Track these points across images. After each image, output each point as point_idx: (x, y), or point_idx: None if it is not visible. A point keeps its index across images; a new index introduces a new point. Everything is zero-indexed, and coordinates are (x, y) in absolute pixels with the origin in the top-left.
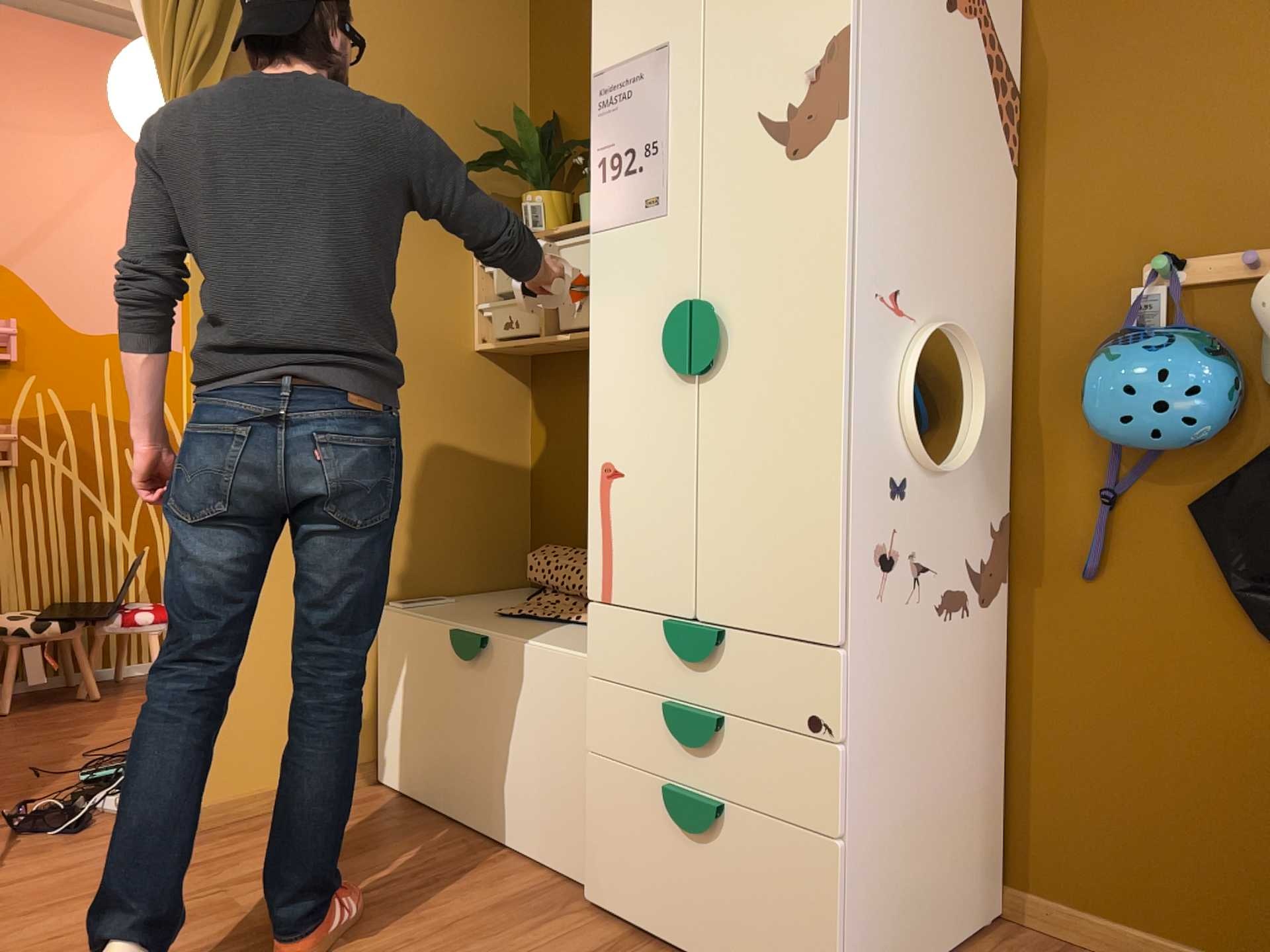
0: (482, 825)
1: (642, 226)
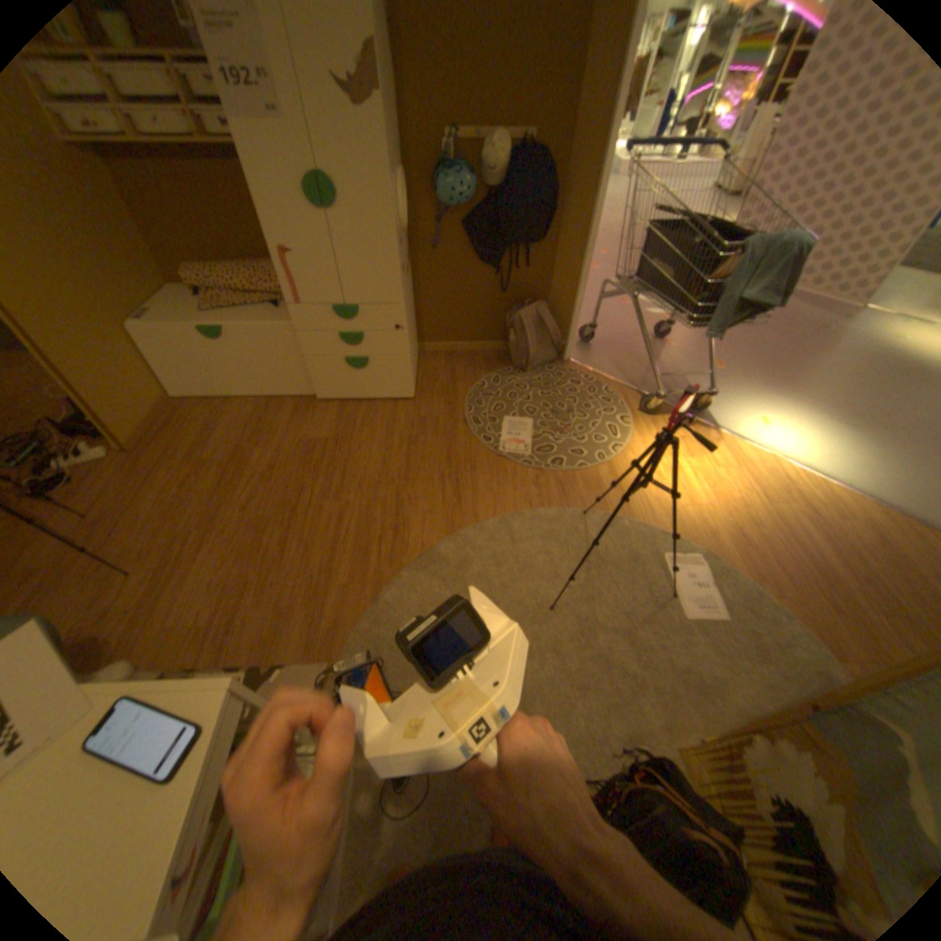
0: (249, 394)
1: (267, 125)
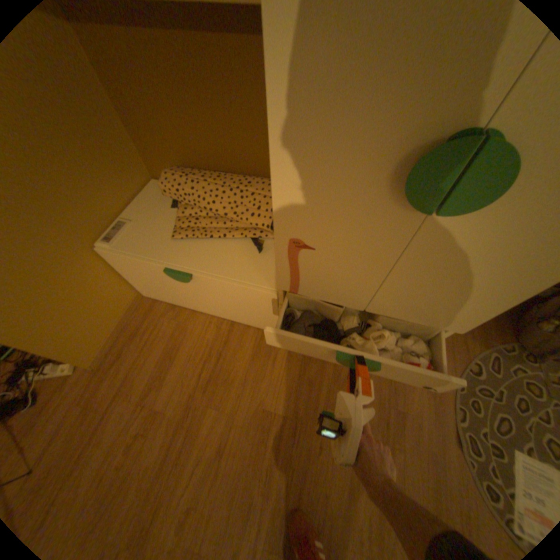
0: (214, 314)
1: None
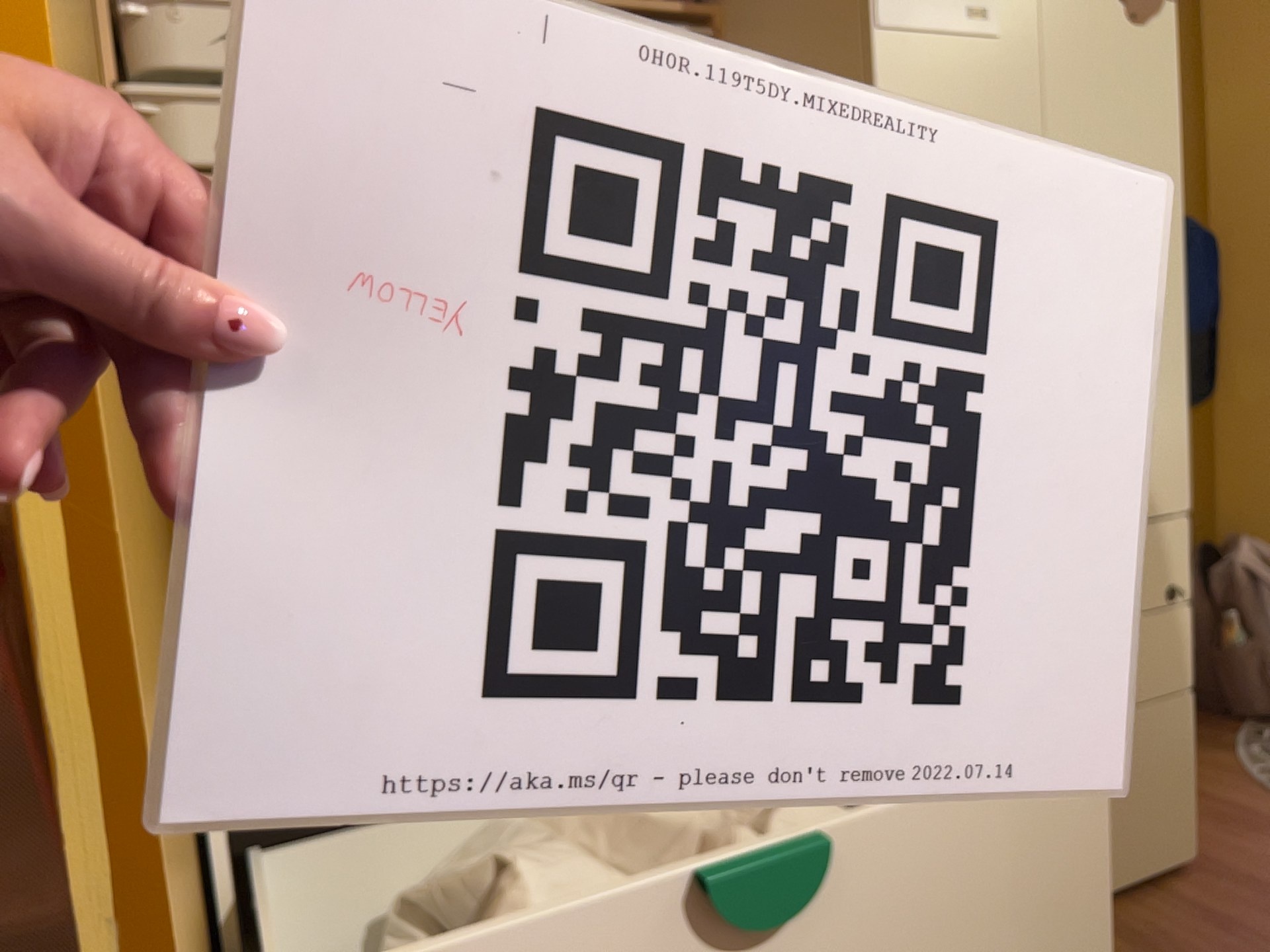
0: None
1: (965, 41)
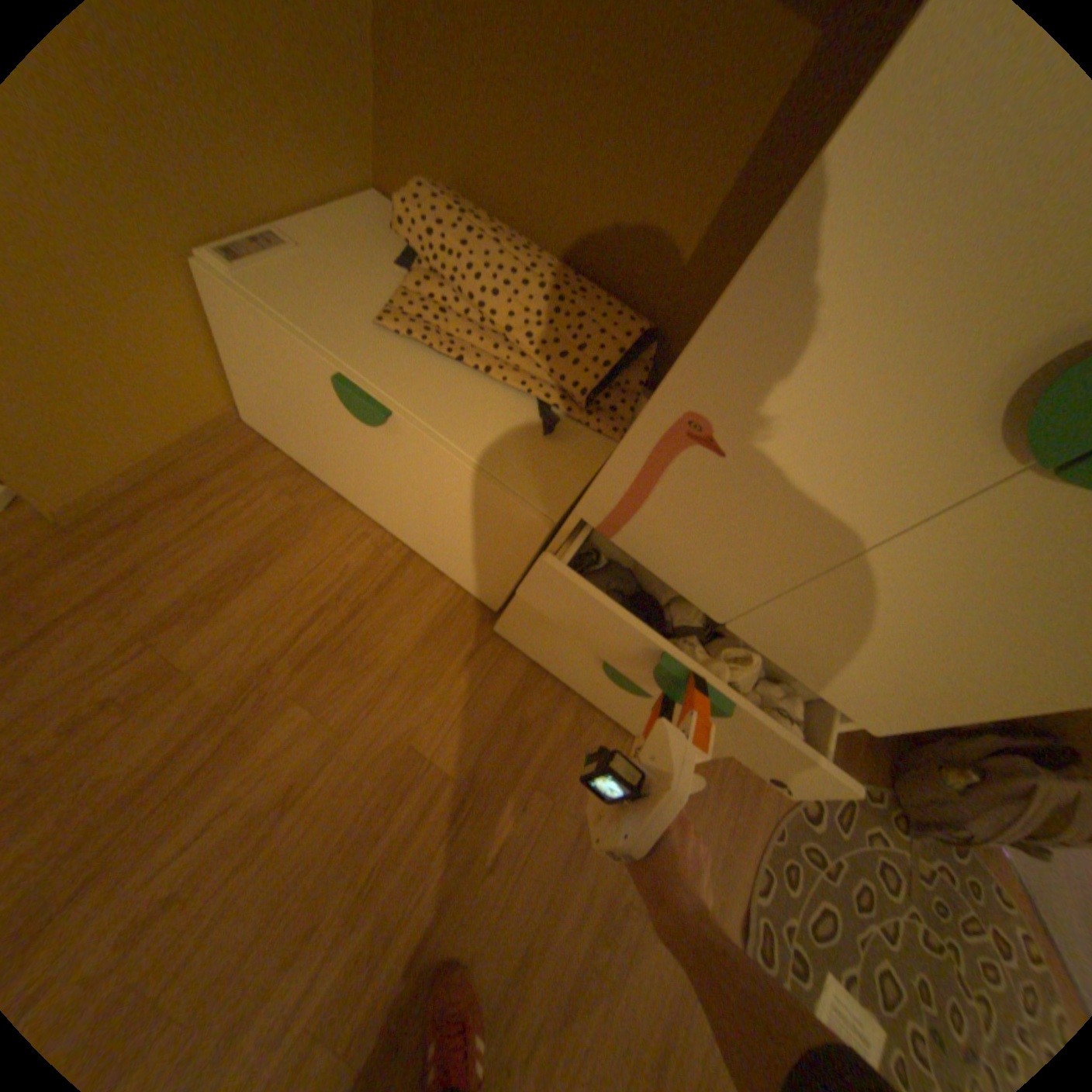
0: (381, 521)
1: None
